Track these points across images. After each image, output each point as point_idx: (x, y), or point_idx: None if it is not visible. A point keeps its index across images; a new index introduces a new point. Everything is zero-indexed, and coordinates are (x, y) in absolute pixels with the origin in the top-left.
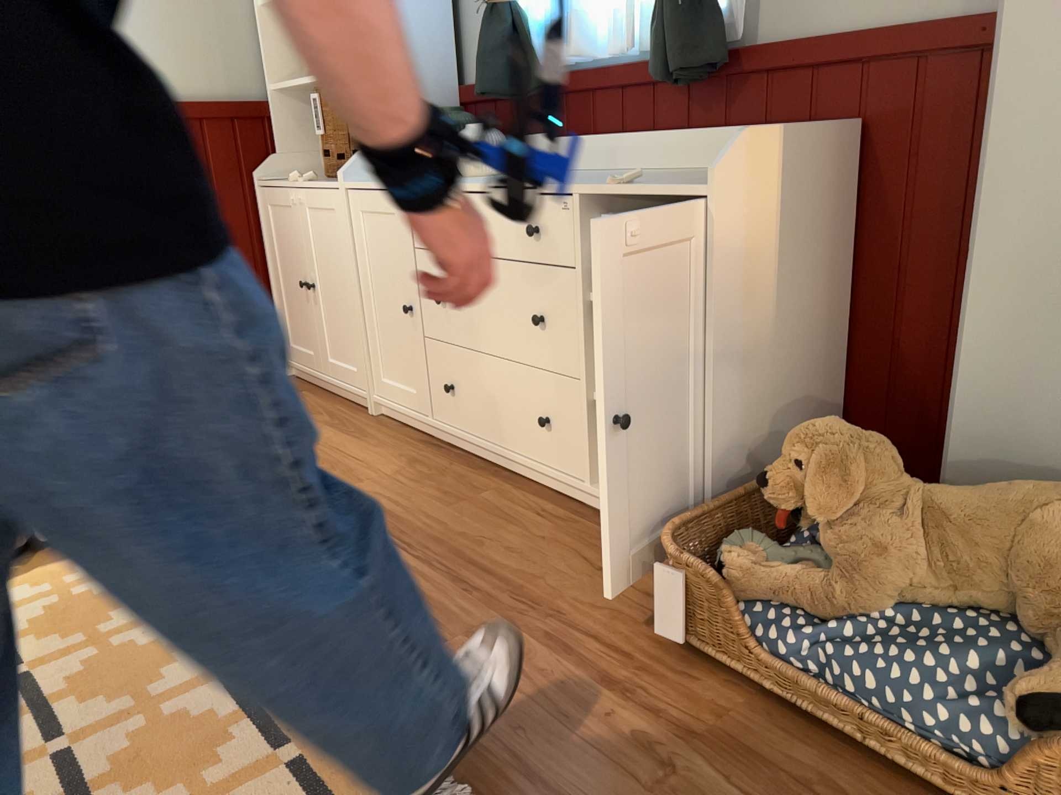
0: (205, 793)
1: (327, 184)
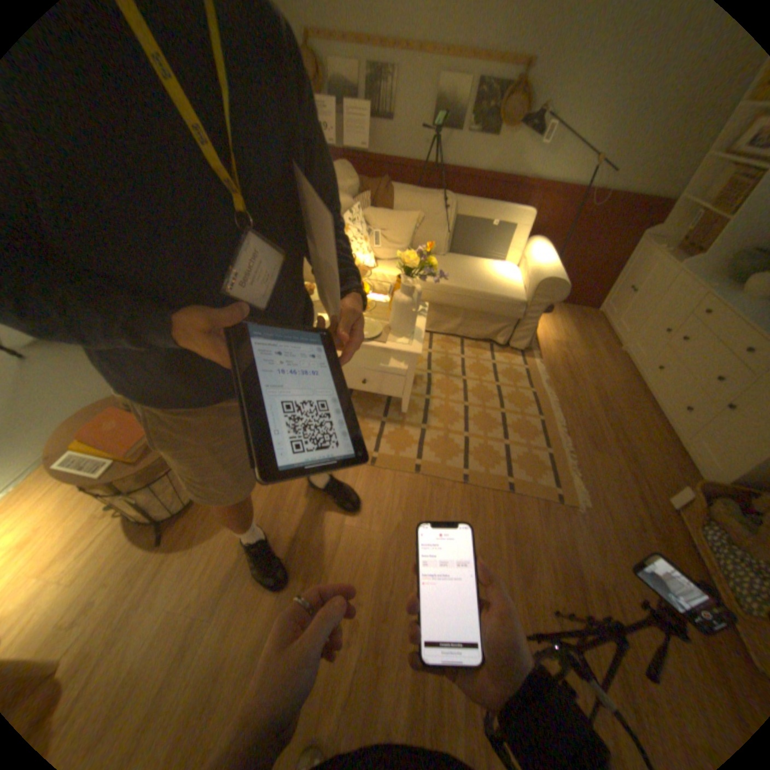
0: (529, 447)
1: (675, 259)
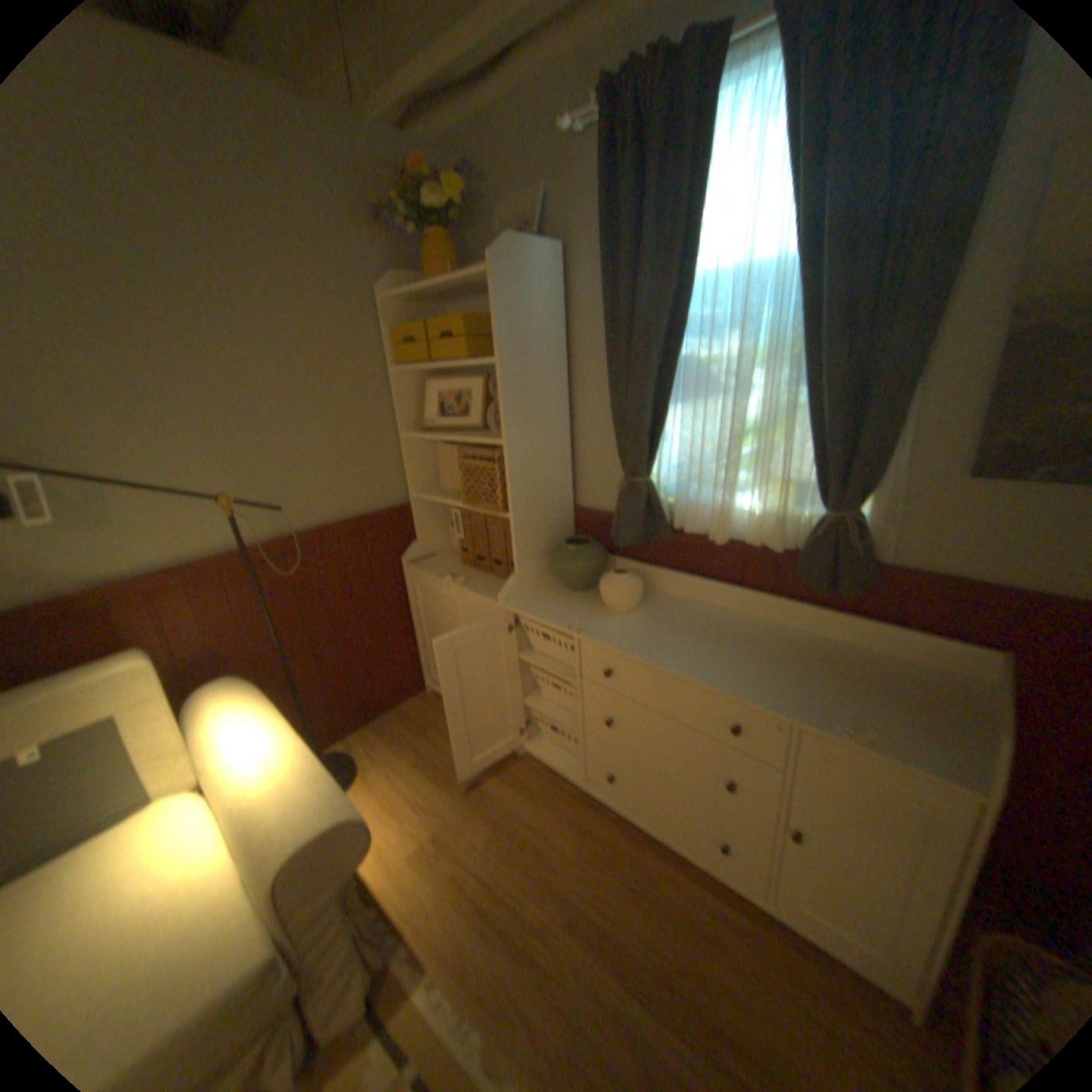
0: None
1: (481, 594)
